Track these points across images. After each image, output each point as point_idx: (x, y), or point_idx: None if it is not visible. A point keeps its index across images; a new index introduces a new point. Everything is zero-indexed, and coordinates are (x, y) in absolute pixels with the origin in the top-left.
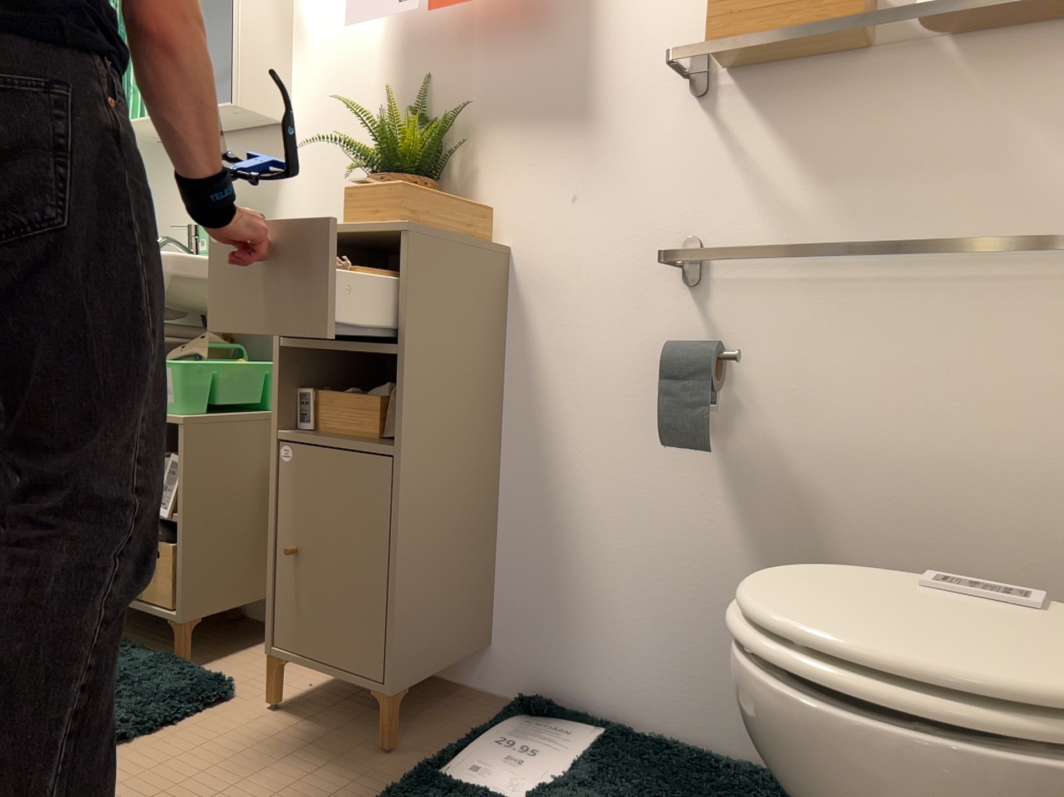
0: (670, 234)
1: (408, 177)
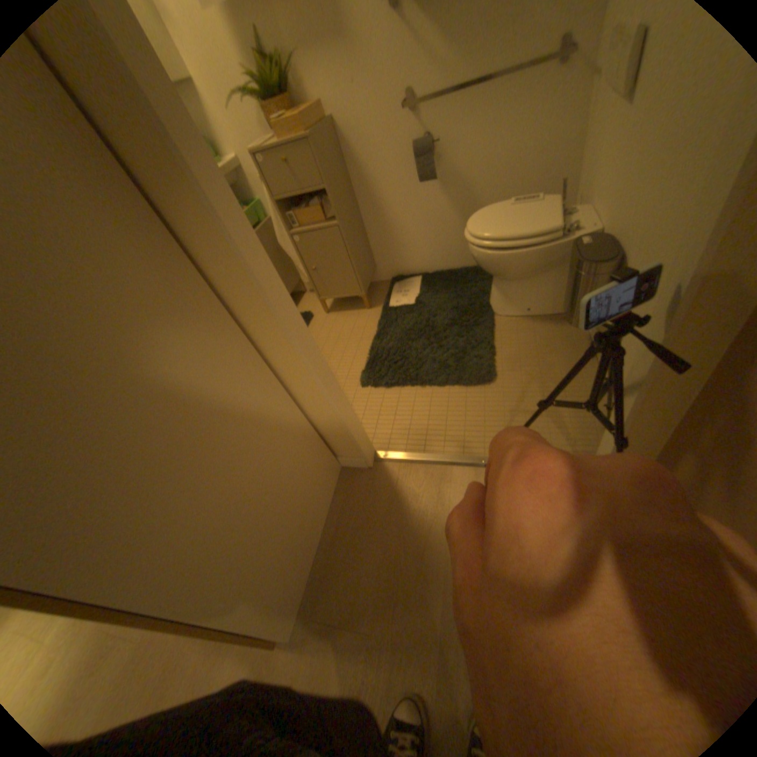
0: (399, 87)
1: (277, 95)
